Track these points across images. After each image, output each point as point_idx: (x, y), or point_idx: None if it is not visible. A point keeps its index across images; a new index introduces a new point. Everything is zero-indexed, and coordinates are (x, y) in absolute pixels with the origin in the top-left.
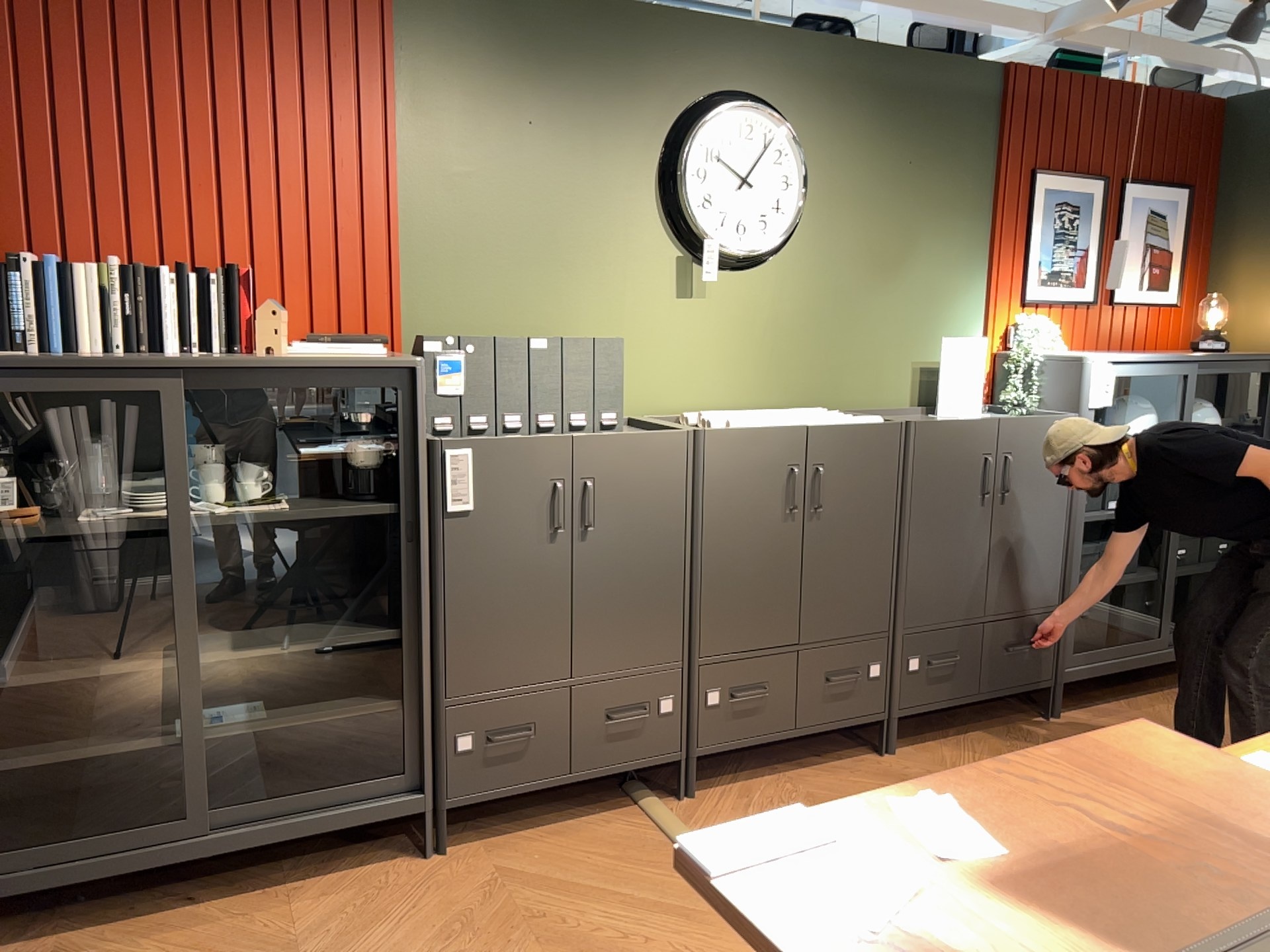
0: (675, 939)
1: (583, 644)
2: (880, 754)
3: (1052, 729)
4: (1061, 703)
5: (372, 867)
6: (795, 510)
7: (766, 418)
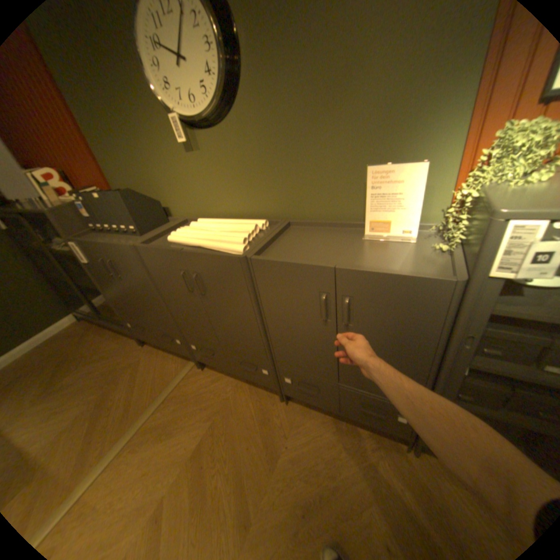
0: (112, 421)
1: (142, 312)
2: (280, 400)
3: (395, 460)
4: (418, 453)
5: (132, 341)
6: (193, 291)
7: (195, 234)
